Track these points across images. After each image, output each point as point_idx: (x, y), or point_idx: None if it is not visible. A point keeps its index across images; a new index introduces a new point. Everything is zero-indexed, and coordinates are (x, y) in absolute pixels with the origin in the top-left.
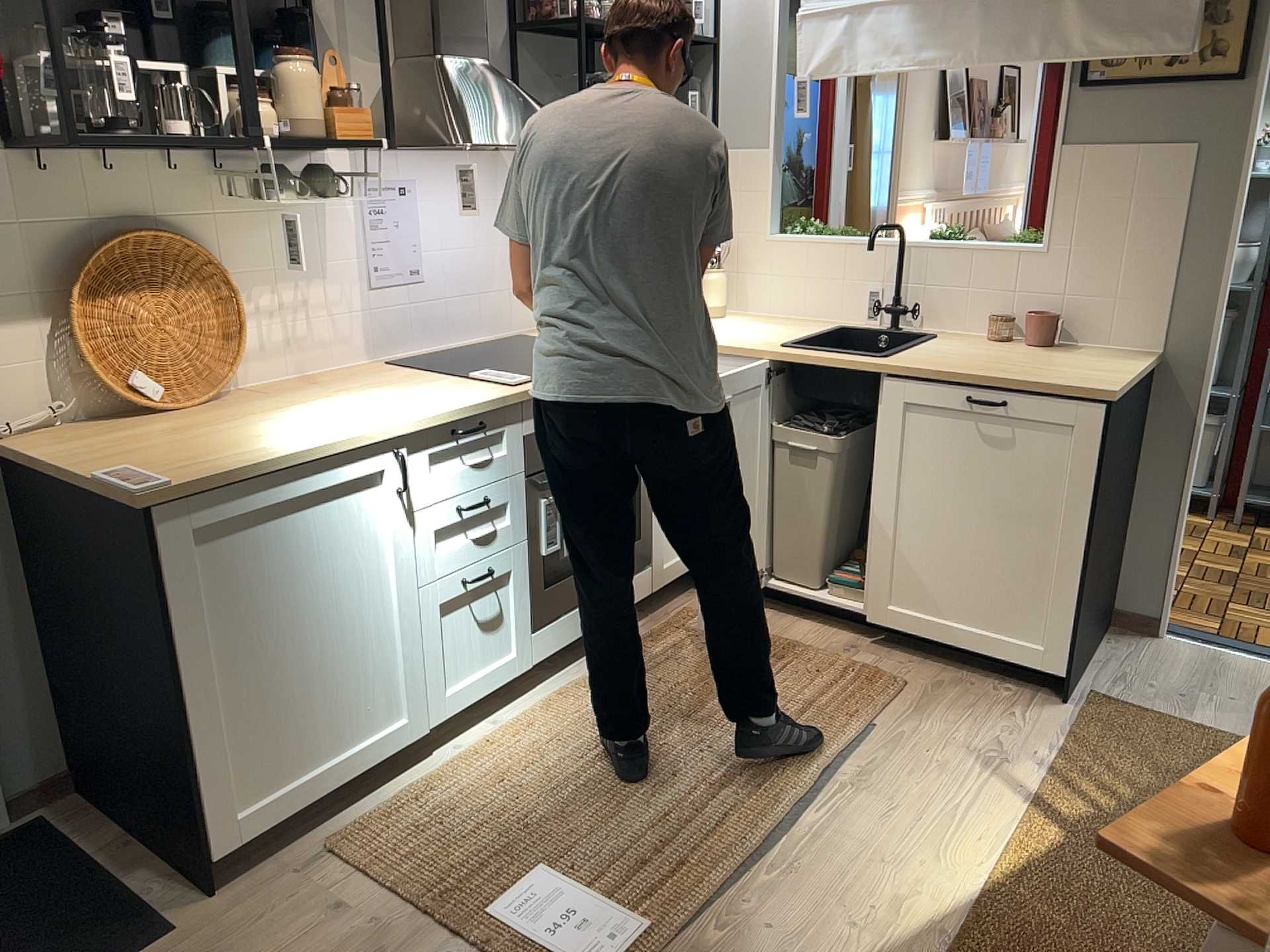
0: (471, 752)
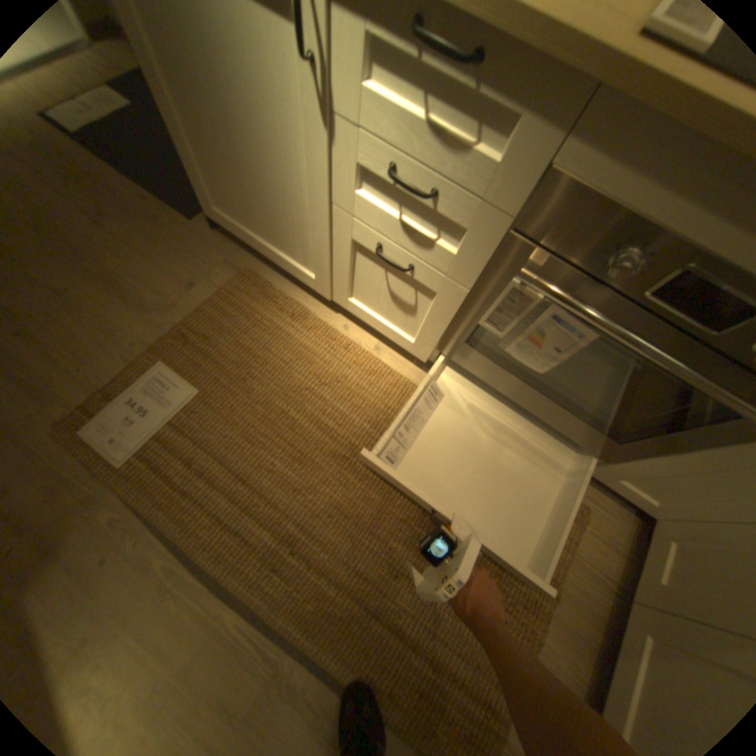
0: (338, 334)
